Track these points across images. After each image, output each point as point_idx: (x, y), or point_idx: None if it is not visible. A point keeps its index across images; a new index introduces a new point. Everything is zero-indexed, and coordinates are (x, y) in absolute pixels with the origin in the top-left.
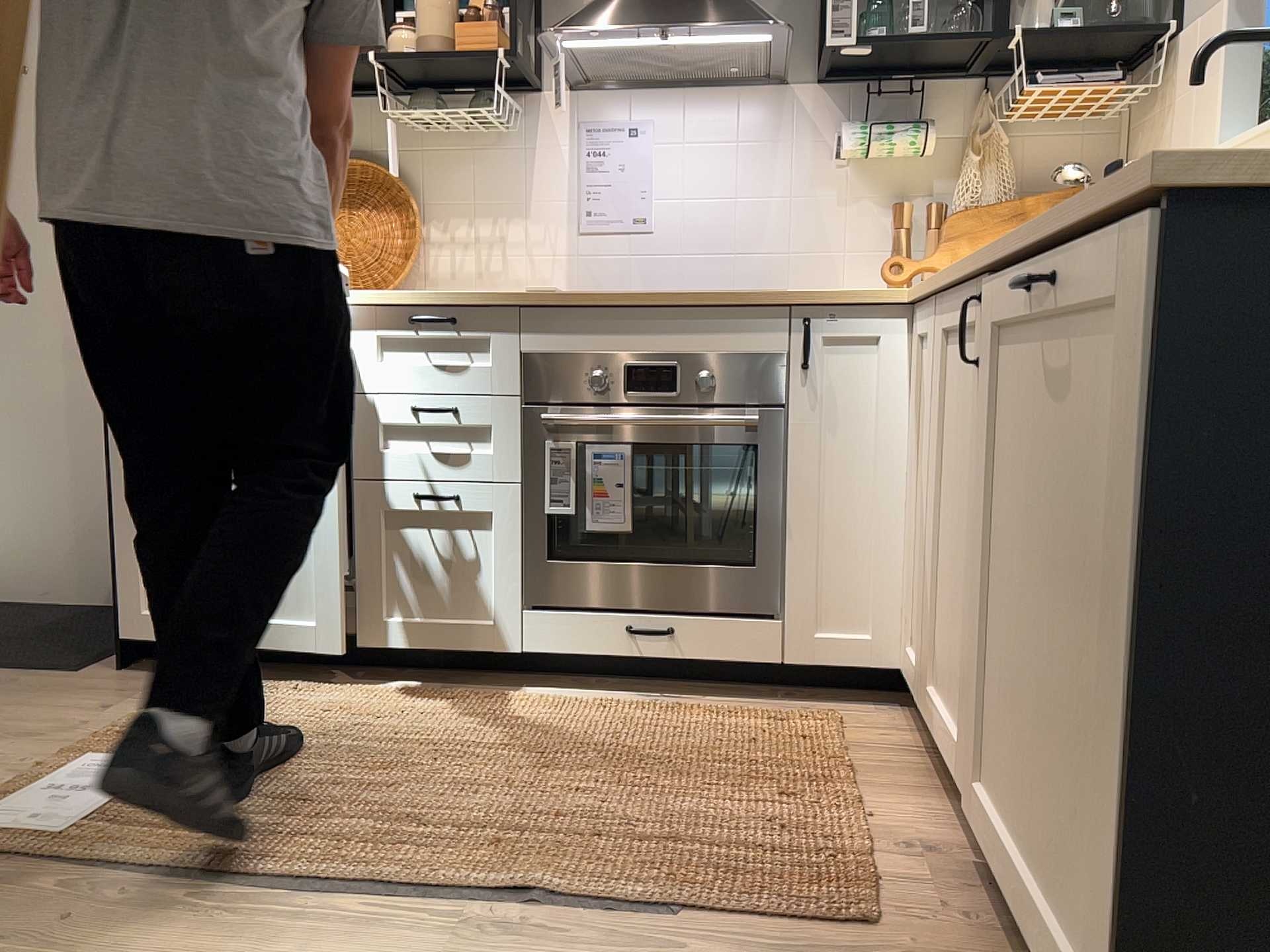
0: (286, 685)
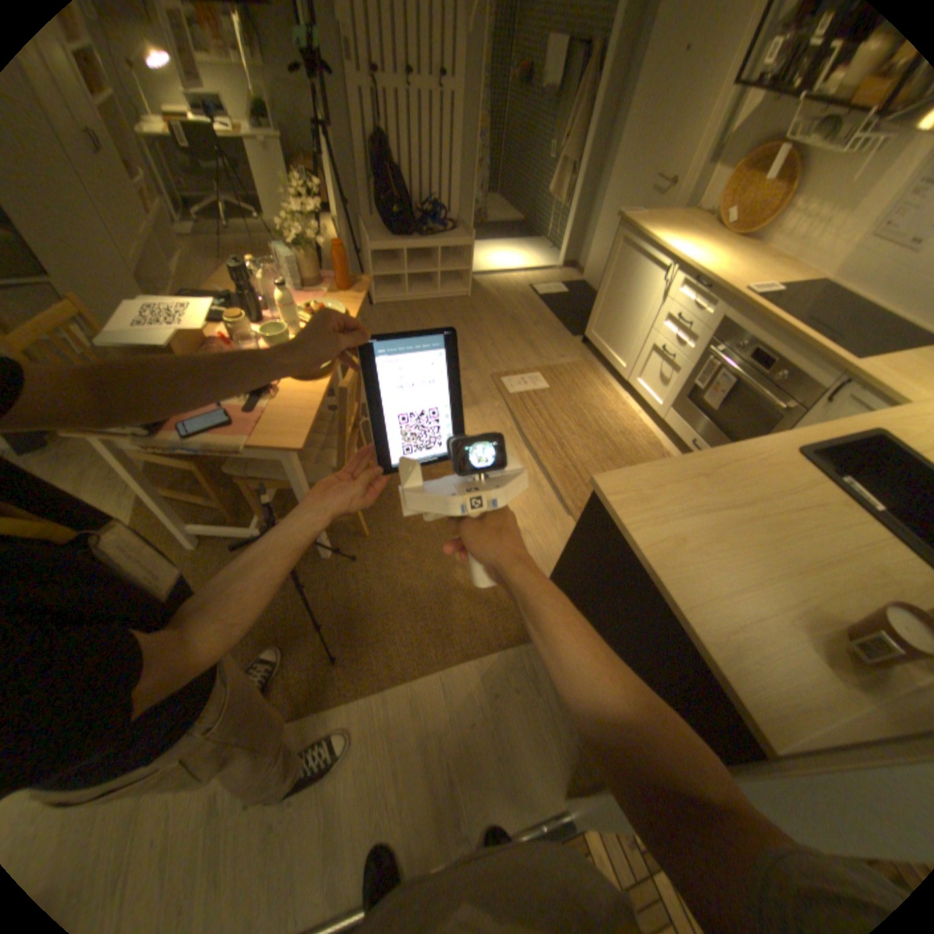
0: (605, 378)
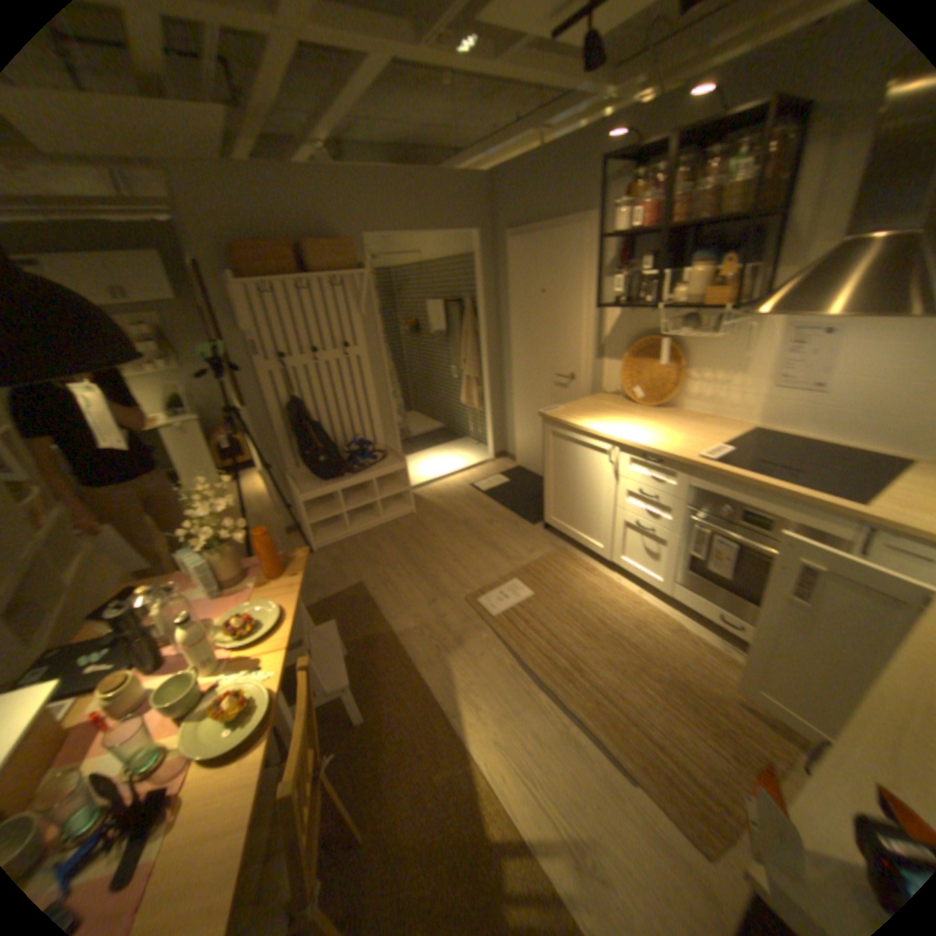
0: (587, 562)
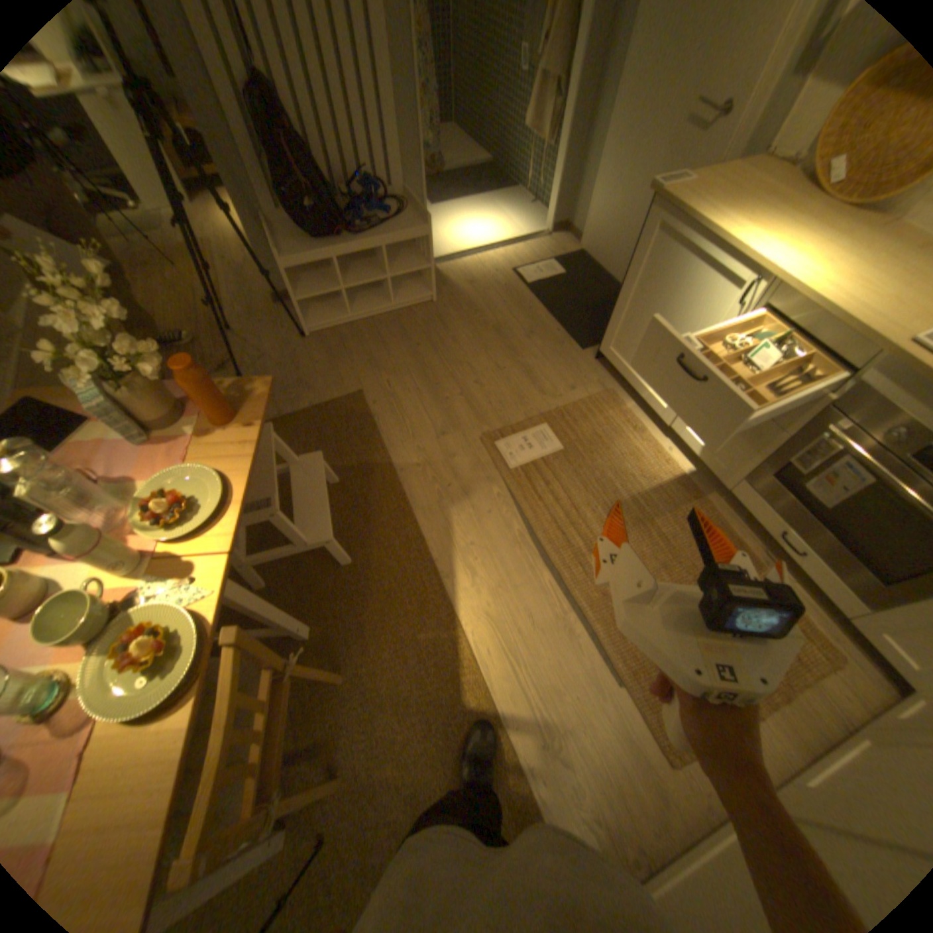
0: (637, 417)
